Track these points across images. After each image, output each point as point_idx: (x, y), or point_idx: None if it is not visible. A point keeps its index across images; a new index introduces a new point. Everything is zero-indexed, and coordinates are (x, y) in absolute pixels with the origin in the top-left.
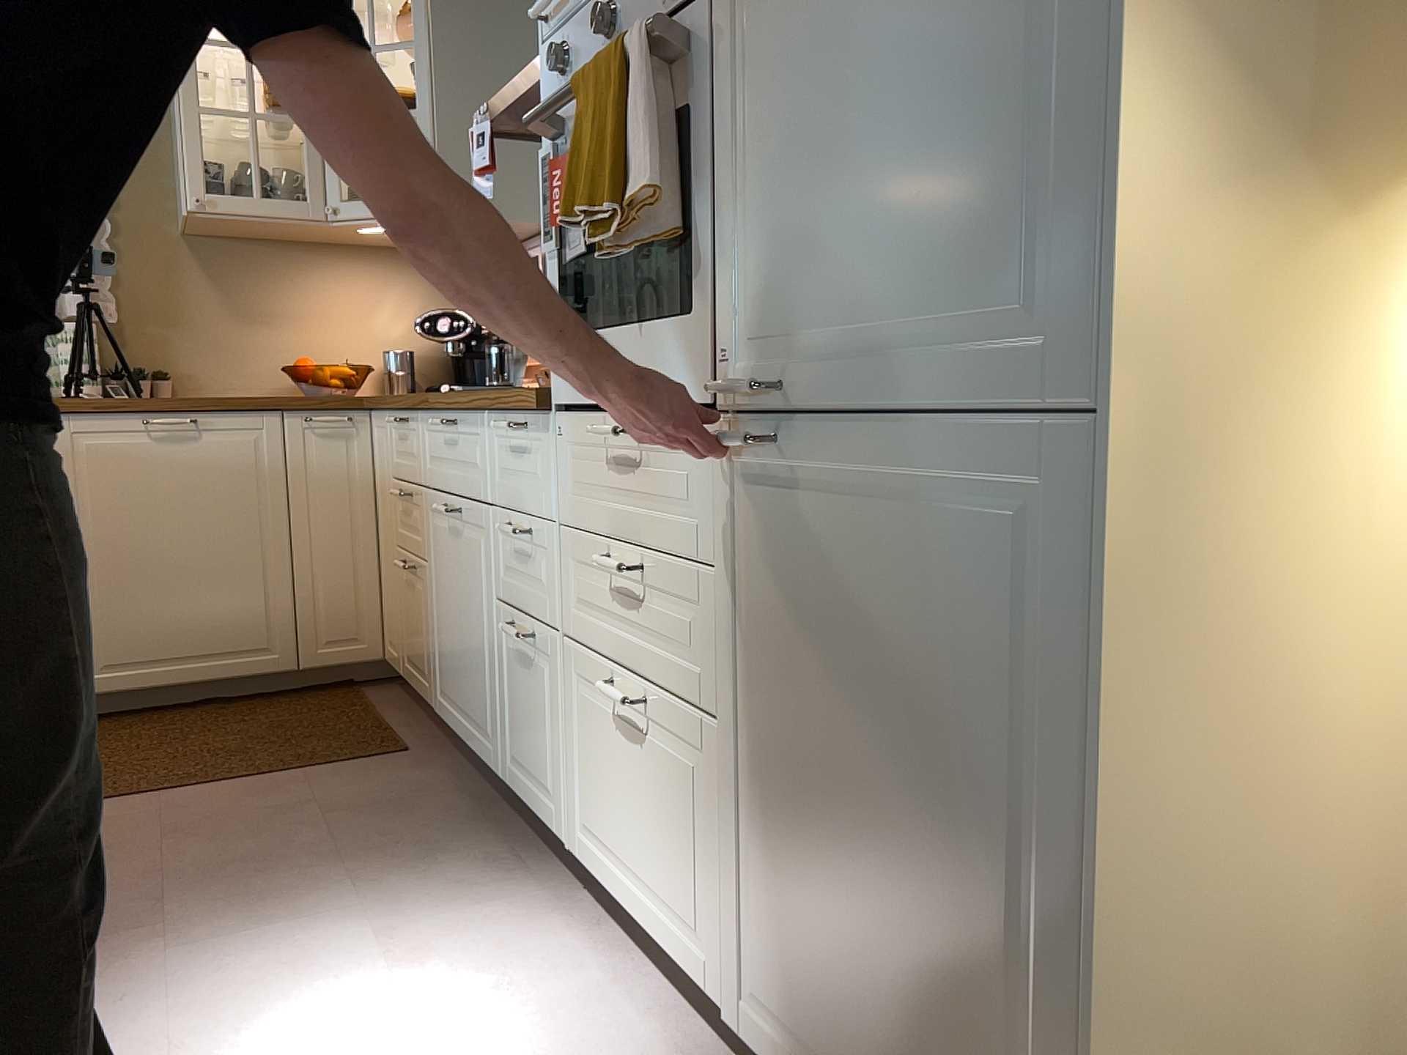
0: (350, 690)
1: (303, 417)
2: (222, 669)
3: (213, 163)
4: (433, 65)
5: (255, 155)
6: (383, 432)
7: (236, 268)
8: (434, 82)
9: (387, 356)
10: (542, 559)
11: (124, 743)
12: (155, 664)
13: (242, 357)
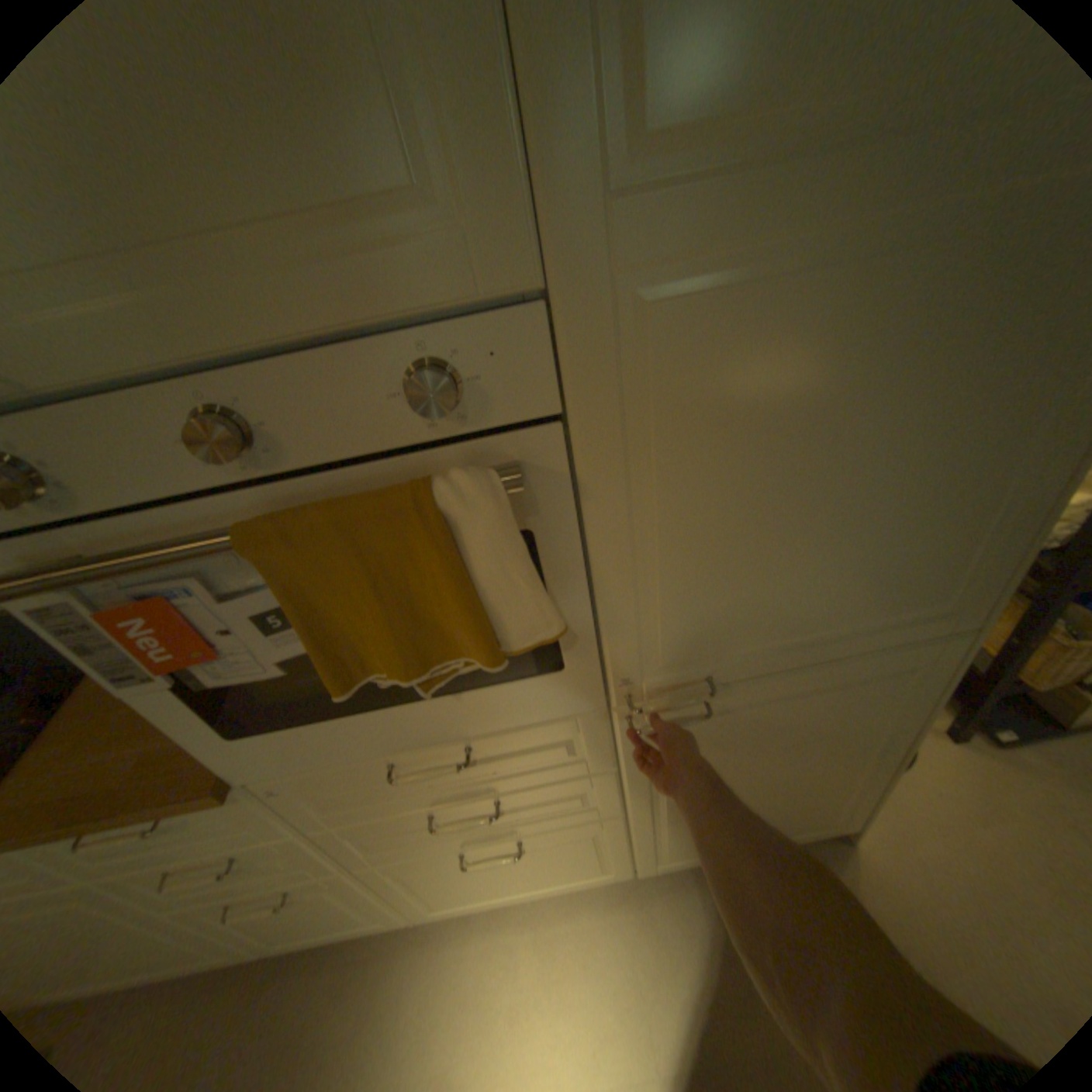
0: None
1: None
2: None
3: None
4: None
5: None
6: None
7: None
8: None
9: None
10: (266, 862)
11: None
12: None
13: None
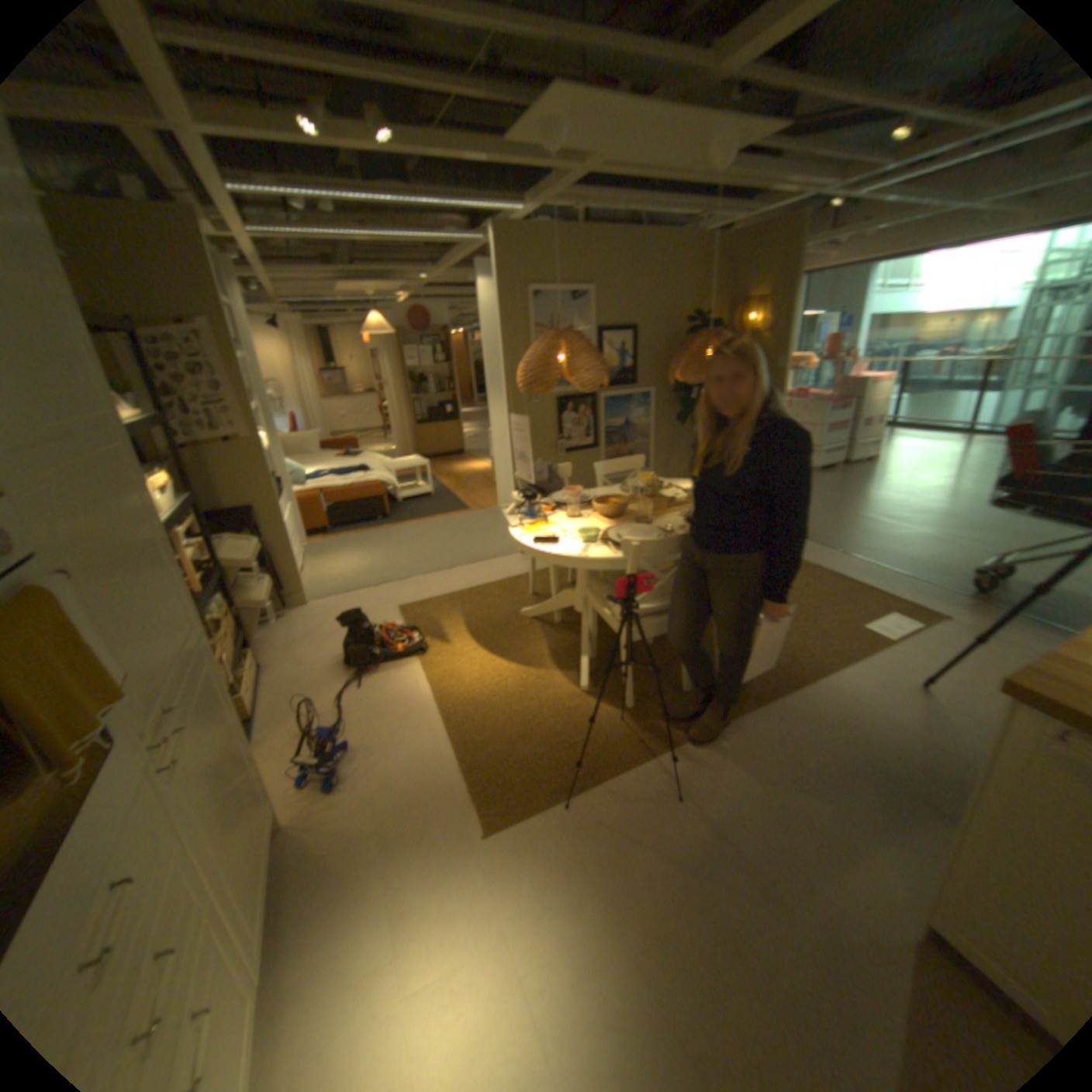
0: None
1: None
2: None
3: None
4: None
5: None
6: None
7: None
8: None
9: None
10: None
11: None
12: None
13: None
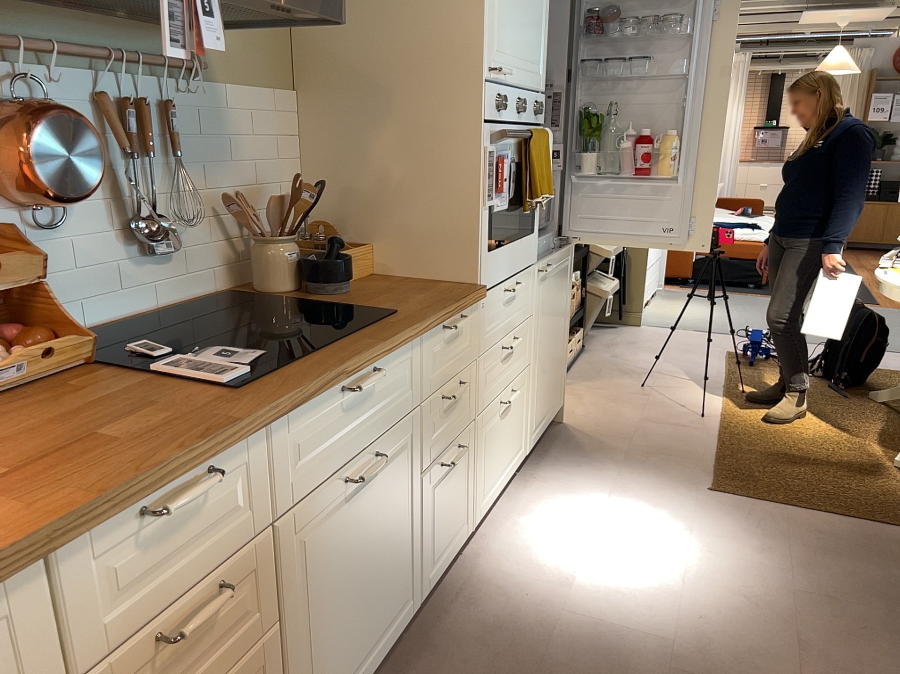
0: None
1: None
2: None
3: None
4: None
5: None
6: None
7: None
8: None
9: None
10: (464, 391)
11: None
12: None
13: None
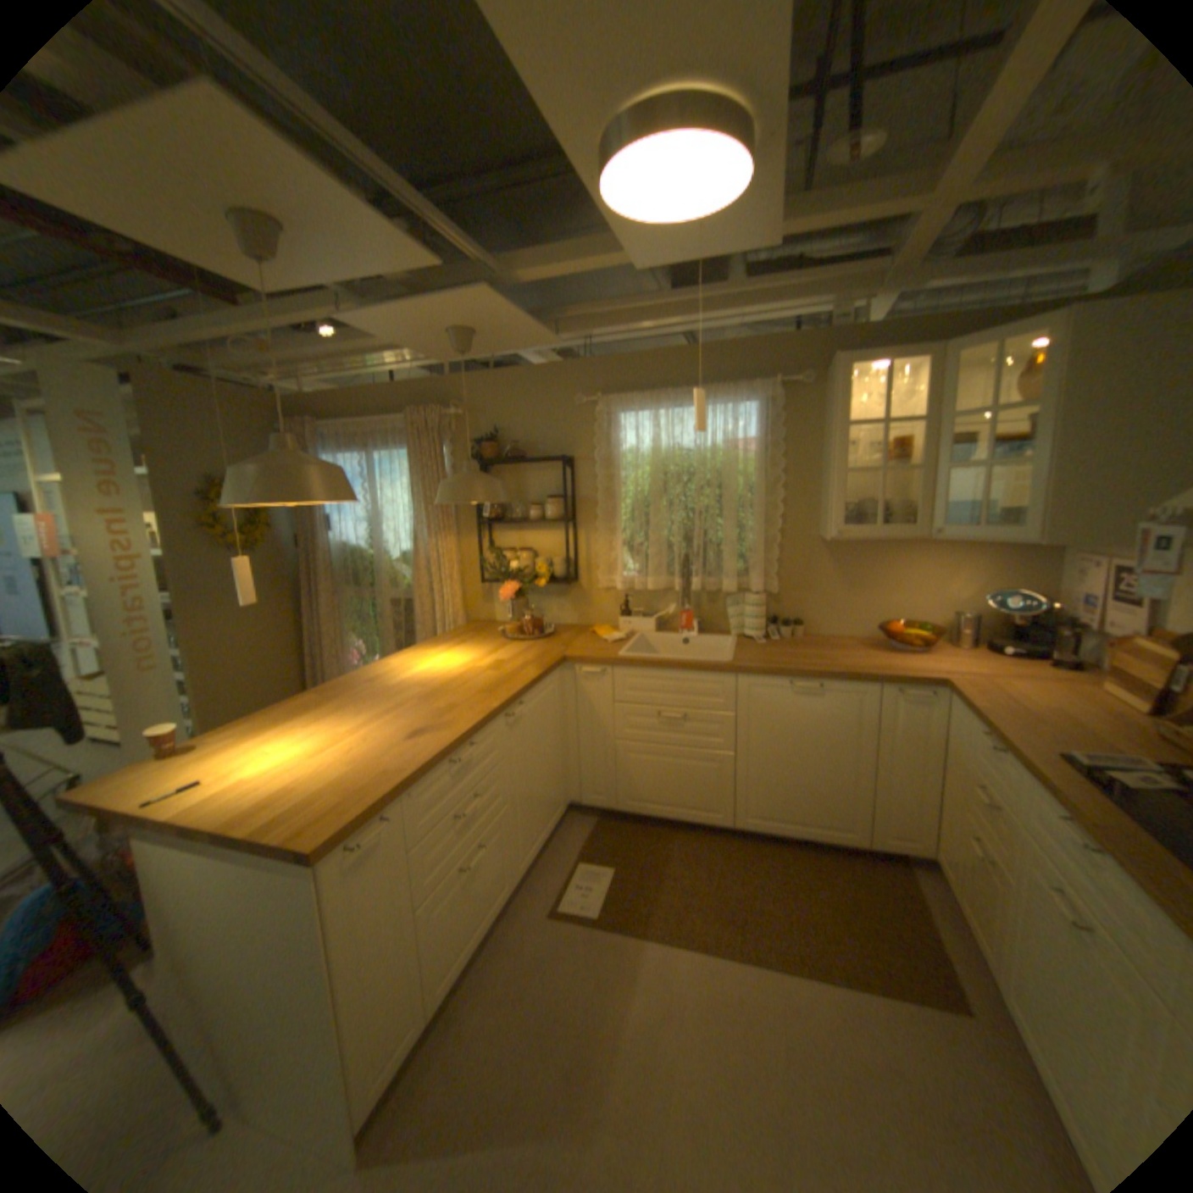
0: (907, 874)
1: (897, 689)
2: (820, 837)
3: (850, 503)
4: (1060, 419)
5: (881, 496)
6: (967, 721)
7: (852, 555)
8: (1058, 433)
9: (959, 620)
10: None
11: (761, 879)
12: (781, 823)
13: (849, 611)
